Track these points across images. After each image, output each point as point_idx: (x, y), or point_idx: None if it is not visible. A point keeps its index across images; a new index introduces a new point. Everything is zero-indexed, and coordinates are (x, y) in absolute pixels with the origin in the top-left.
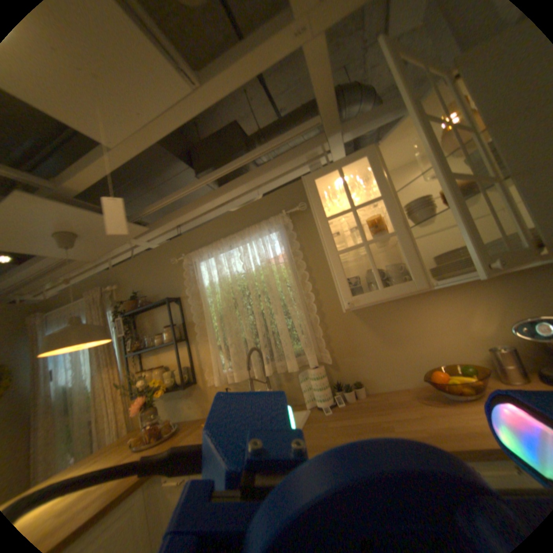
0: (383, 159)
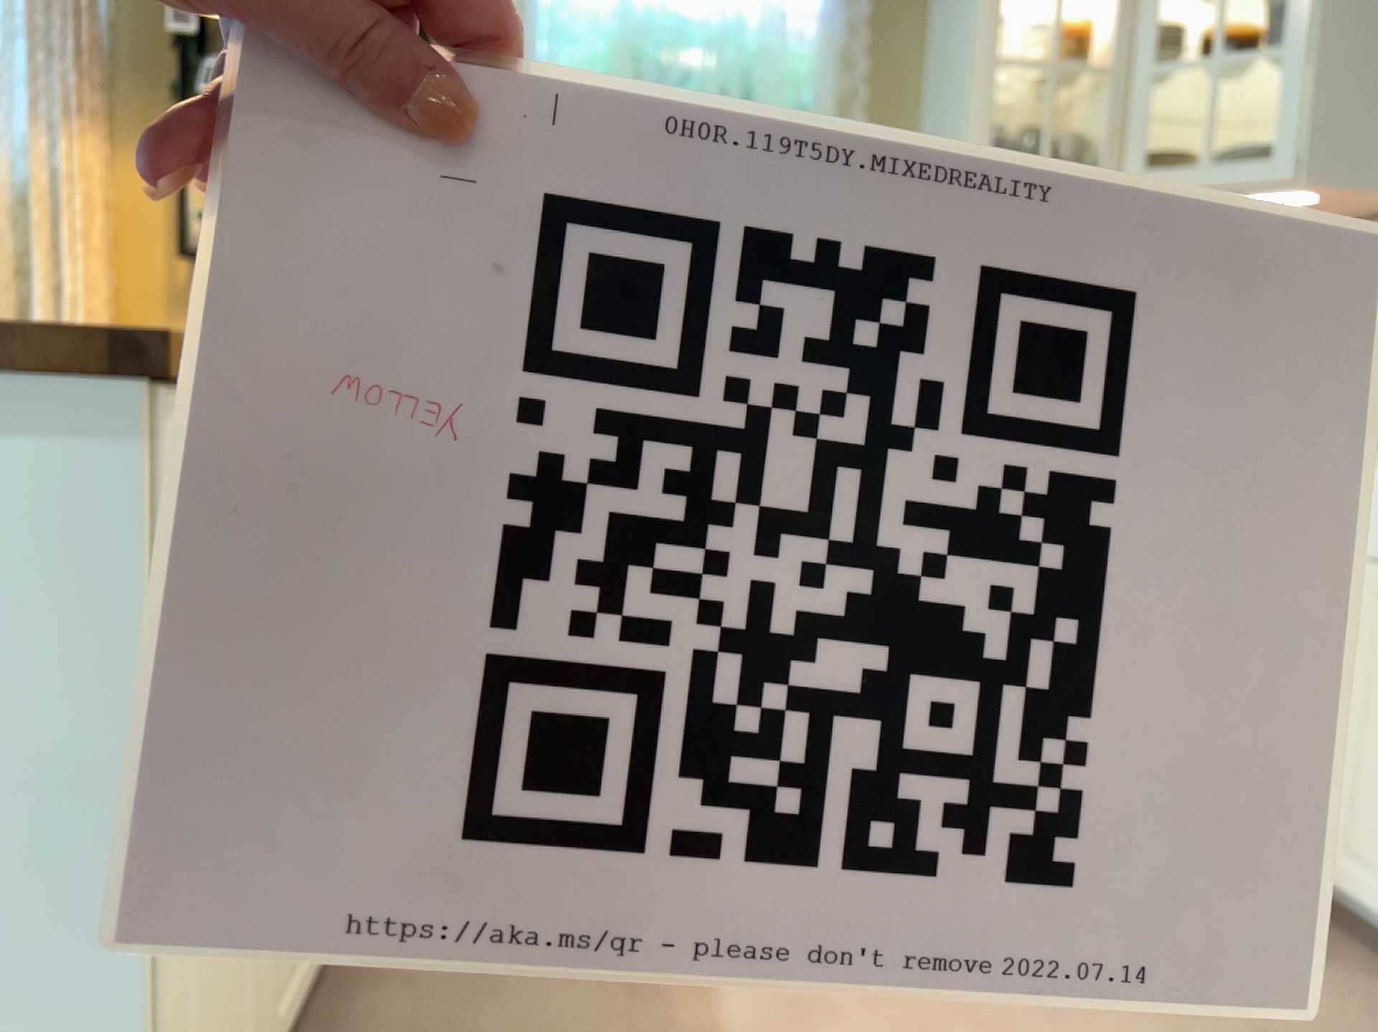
0: None
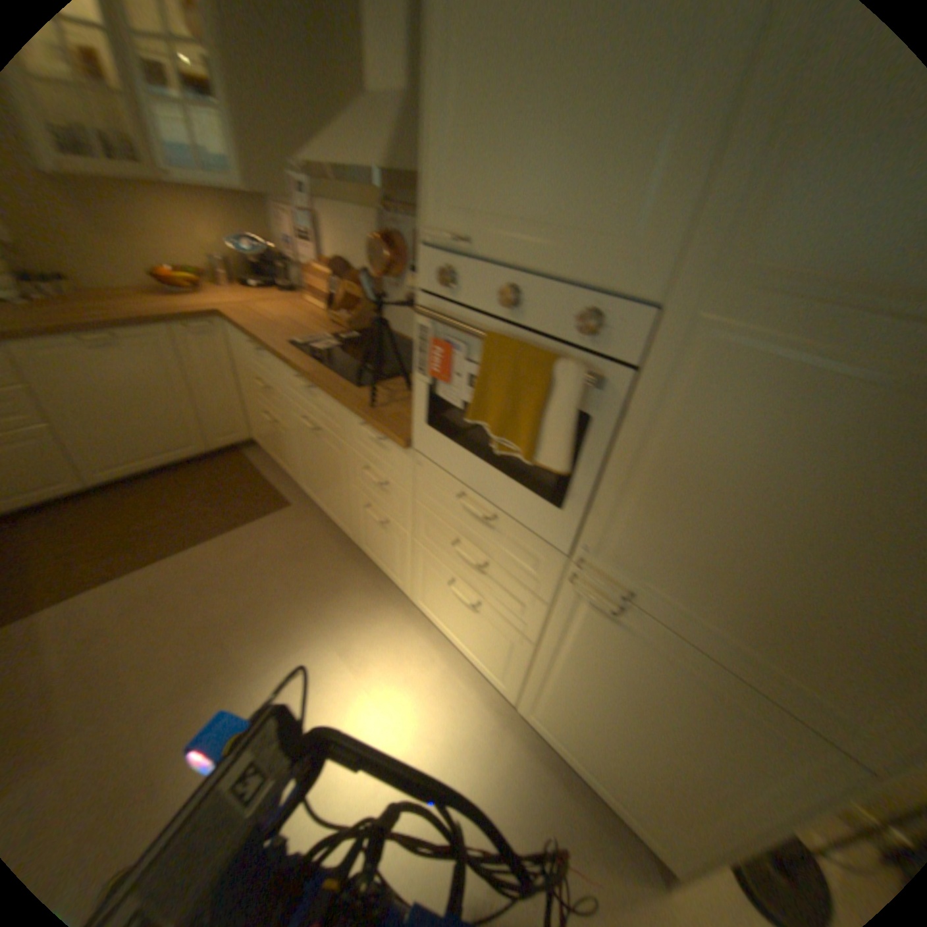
0: None
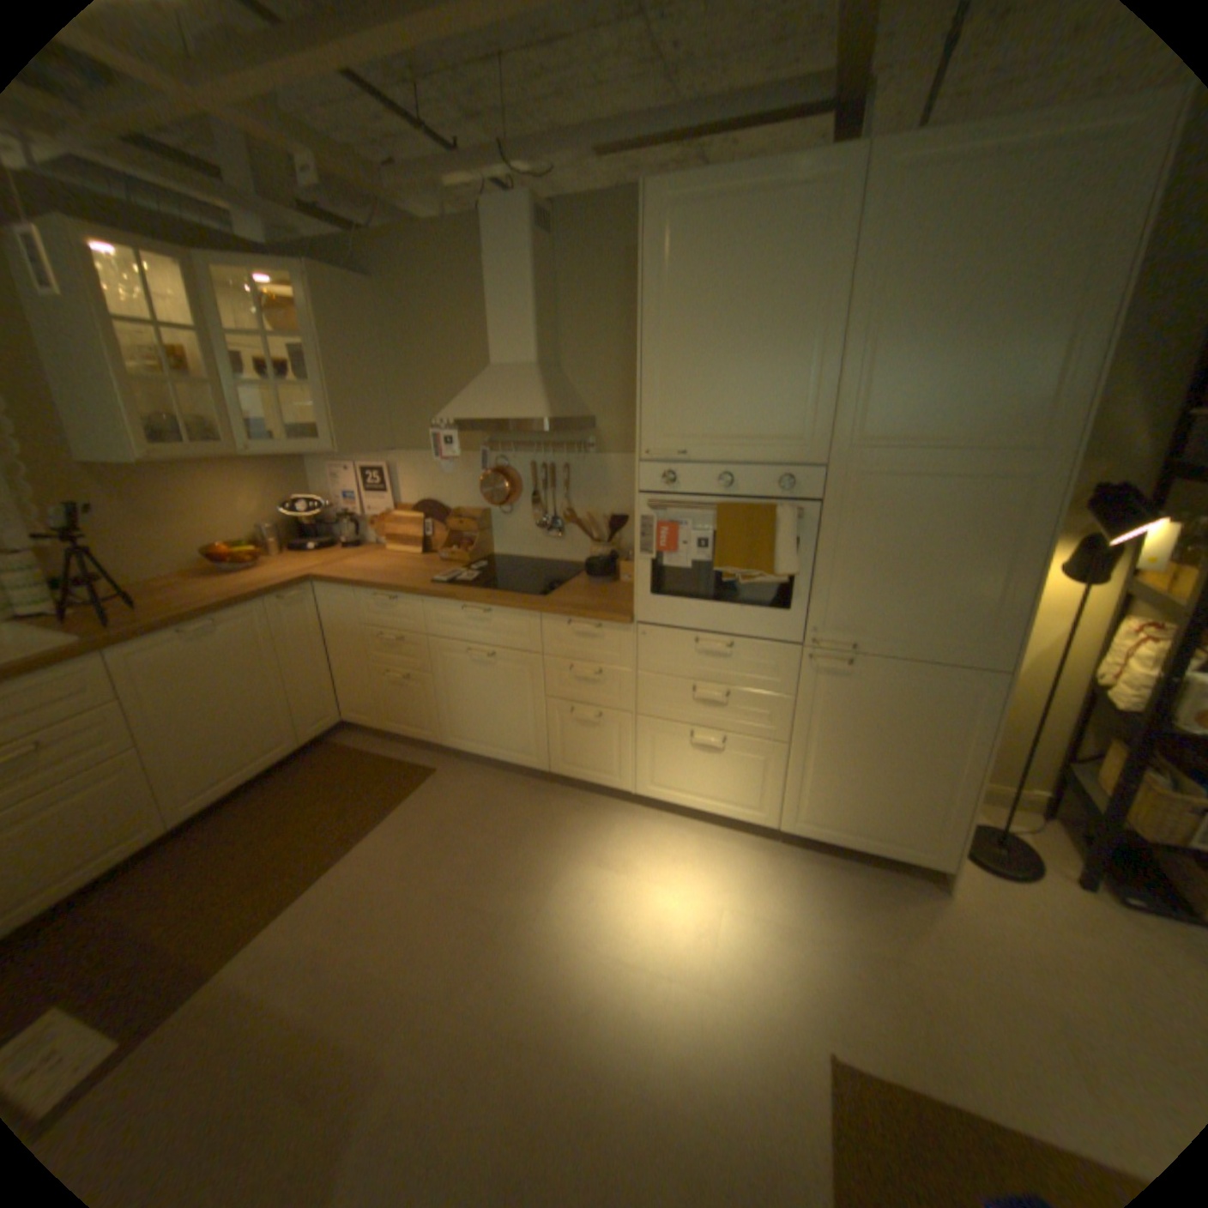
0: (198, 285)
